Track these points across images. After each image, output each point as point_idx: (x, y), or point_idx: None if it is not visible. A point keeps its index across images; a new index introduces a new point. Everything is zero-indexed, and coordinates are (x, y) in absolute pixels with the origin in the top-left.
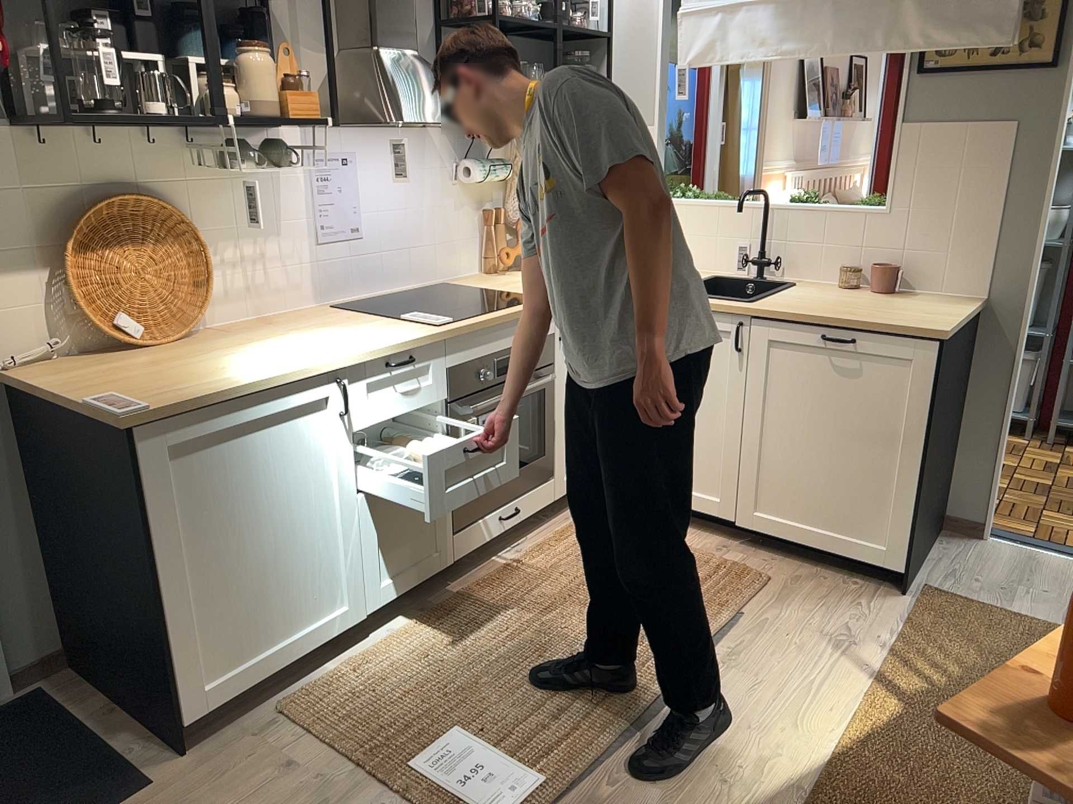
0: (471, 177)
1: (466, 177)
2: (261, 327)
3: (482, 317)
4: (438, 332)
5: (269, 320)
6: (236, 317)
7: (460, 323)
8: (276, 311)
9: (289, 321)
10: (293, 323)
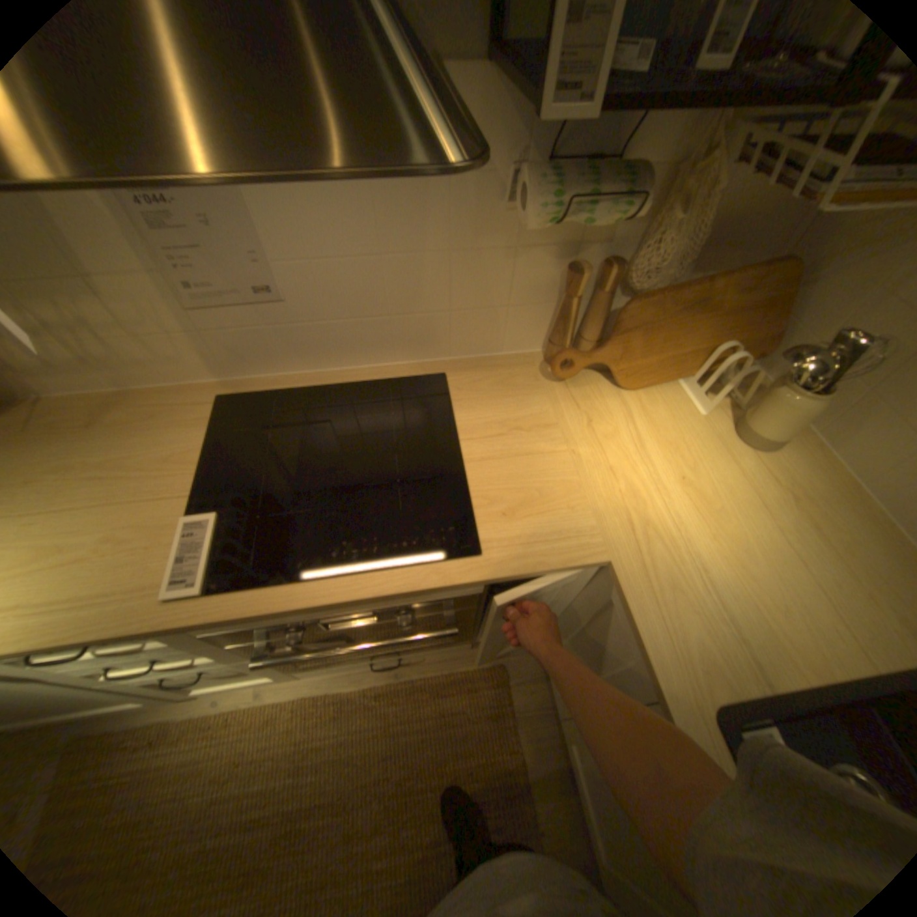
0: (532, 207)
1: (523, 204)
2: (67, 429)
3: (267, 598)
4: (131, 630)
5: (115, 403)
6: (78, 387)
7: (200, 613)
8: (143, 384)
9: (118, 421)
10: (103, 437)
